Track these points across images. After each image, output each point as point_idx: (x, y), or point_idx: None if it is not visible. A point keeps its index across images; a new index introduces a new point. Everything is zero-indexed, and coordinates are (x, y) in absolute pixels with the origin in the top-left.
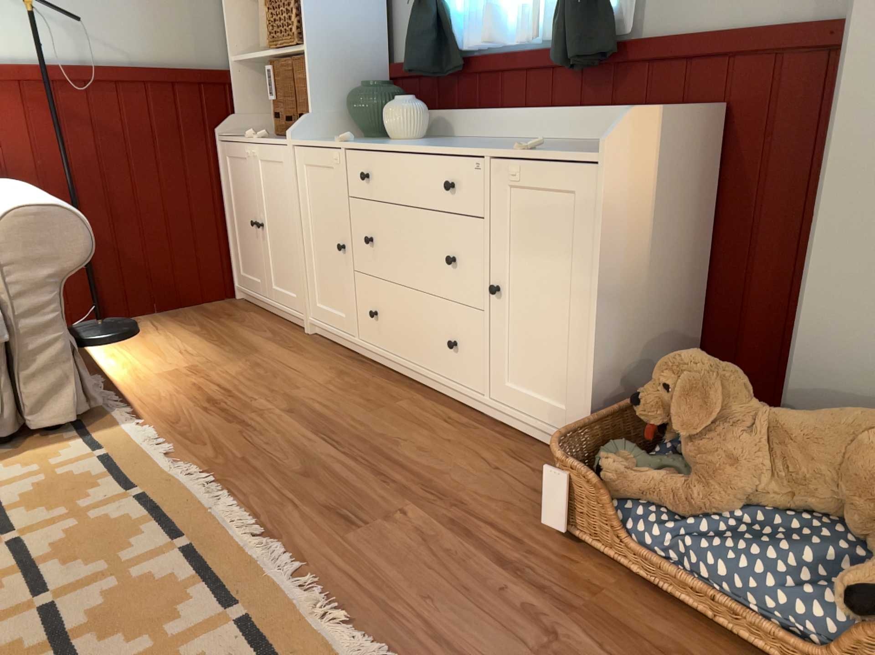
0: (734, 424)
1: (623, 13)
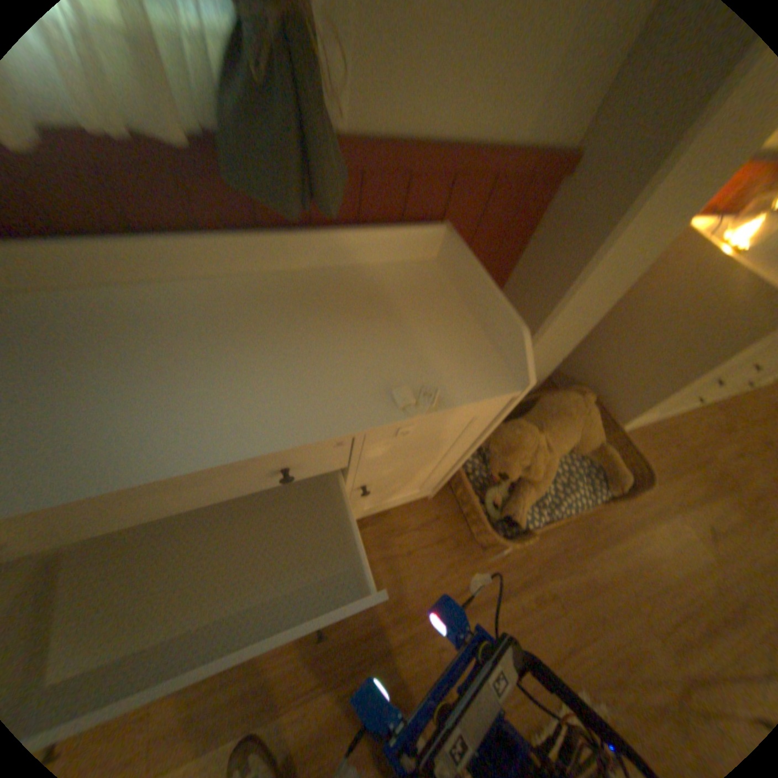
0: (541, 451)
1: (329, 81)
